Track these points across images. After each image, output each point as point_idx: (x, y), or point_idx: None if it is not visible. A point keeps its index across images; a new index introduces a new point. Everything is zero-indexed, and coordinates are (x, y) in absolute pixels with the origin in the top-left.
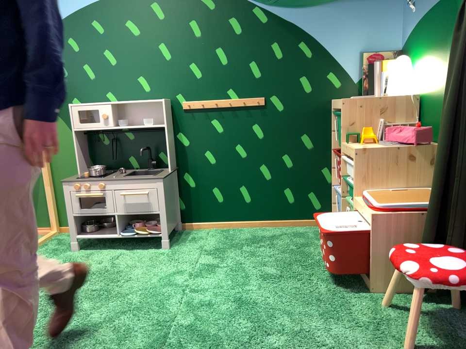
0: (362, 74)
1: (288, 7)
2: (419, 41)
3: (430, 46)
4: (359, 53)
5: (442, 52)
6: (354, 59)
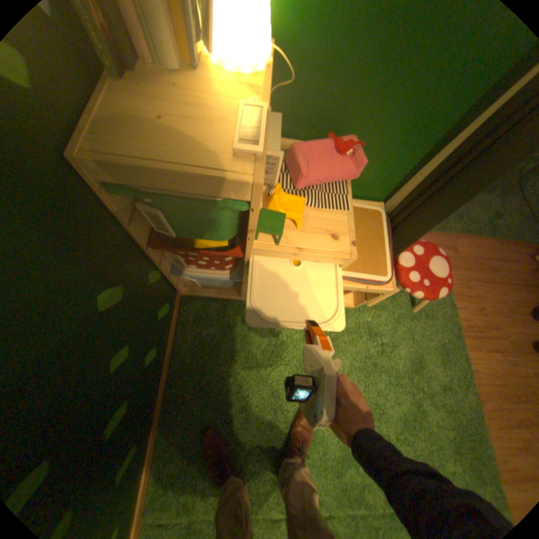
0: None
1: None
2: None
3: None
4: None
5: None
6: None
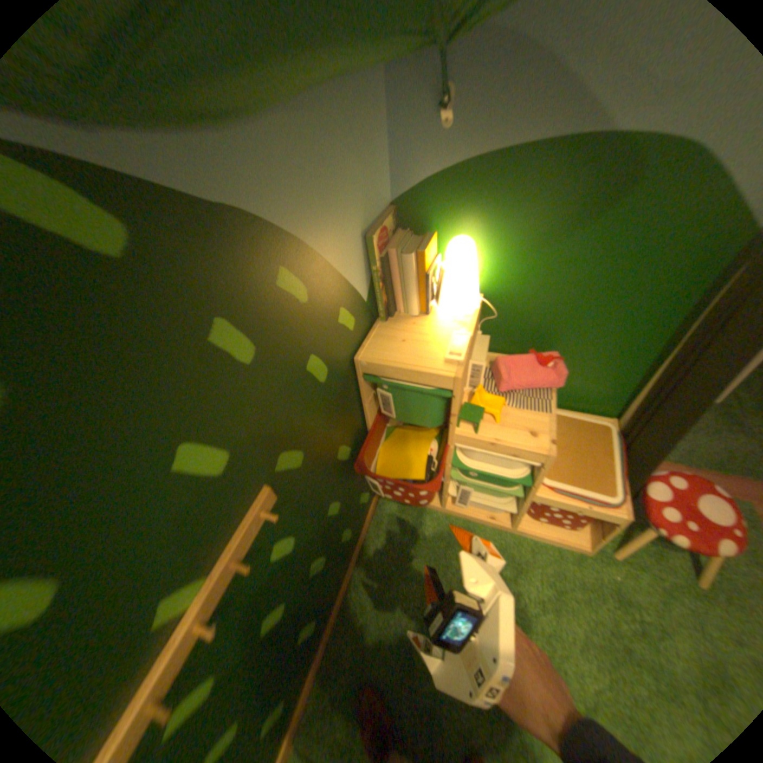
0: (372, 278)
1: (199, 128)
2: (473, 201)
3: (519, 221)
4: (364, 234)
5: (566, 240)
6: (361, 254)
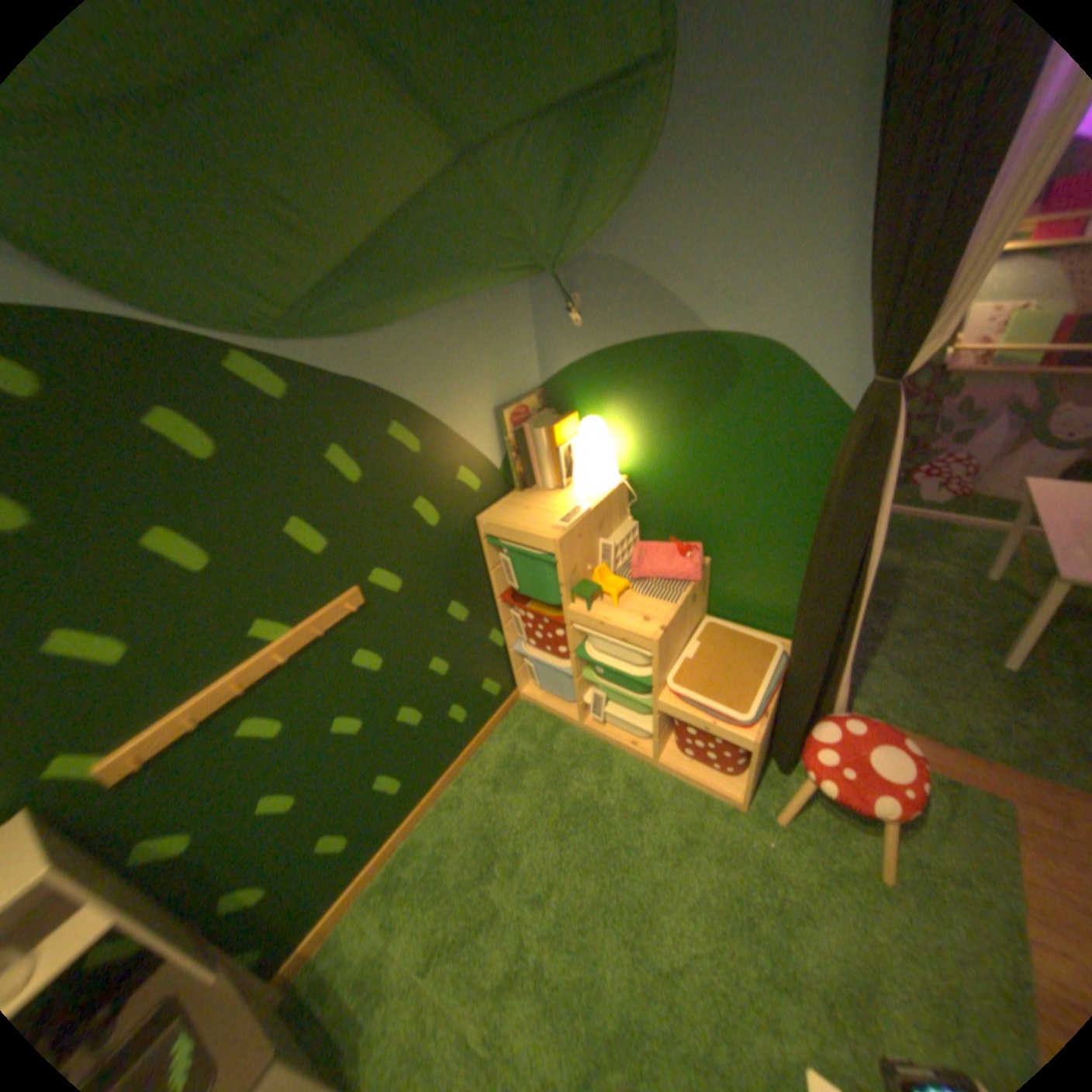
0: (507, 450)
1: (337, 339)
2: (607, 387)
3: (648, 406)
4: (495, 410)
5: (692, 426)
6: (490, 426)
